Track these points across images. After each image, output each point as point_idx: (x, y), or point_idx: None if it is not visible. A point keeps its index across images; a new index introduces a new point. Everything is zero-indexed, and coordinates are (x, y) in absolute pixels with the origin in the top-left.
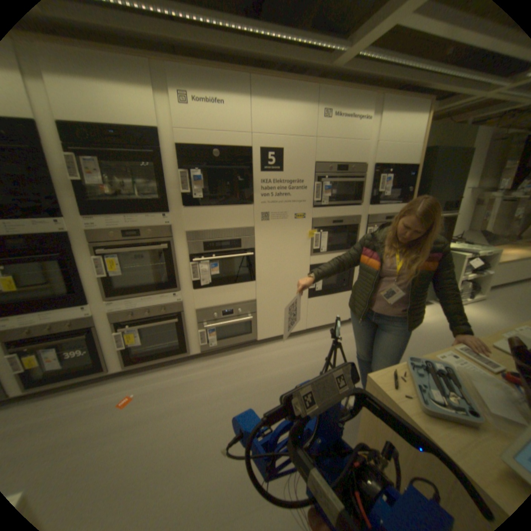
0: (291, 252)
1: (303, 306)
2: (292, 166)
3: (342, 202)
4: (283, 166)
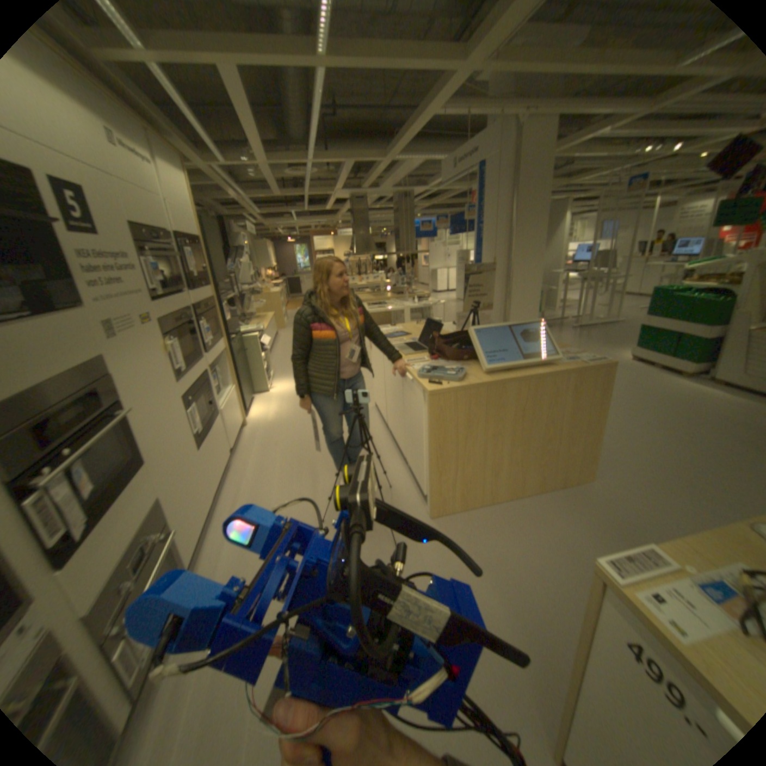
0: (160, 384)
1: (199, 466)
2: (107, 224)
3: (165, 290)
4: (96, 223)
